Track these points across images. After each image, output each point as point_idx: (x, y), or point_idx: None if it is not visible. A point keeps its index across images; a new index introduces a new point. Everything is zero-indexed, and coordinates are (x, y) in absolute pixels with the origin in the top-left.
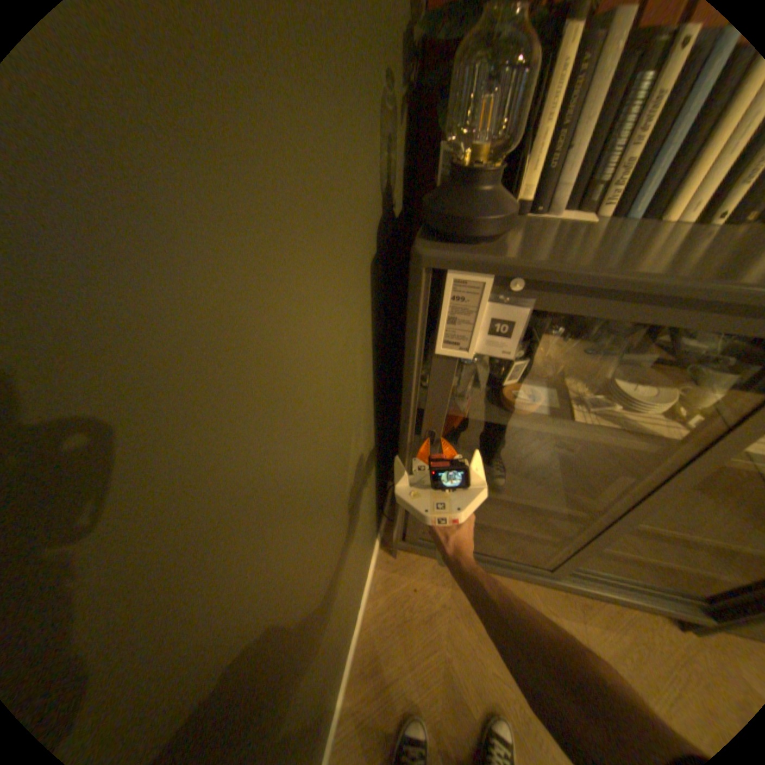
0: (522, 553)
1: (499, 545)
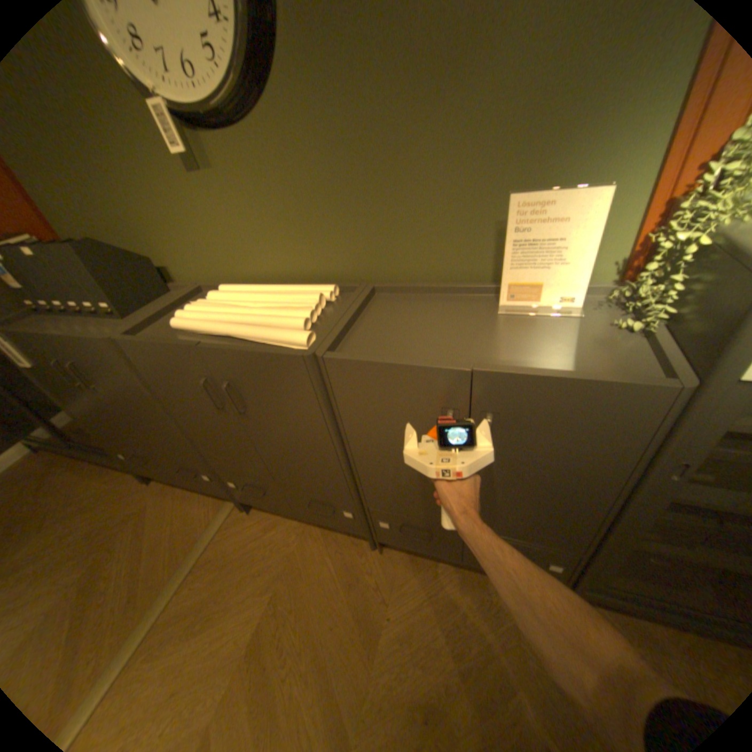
0: (65, 440)
1: (60, 437)
